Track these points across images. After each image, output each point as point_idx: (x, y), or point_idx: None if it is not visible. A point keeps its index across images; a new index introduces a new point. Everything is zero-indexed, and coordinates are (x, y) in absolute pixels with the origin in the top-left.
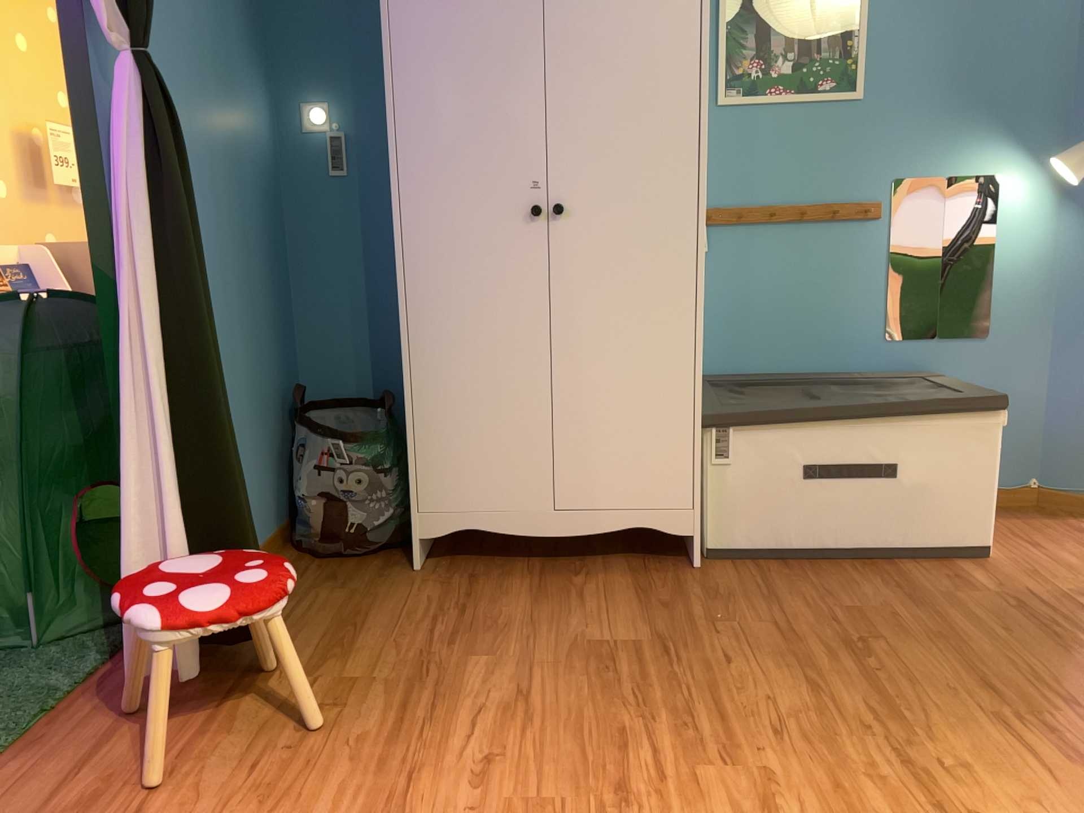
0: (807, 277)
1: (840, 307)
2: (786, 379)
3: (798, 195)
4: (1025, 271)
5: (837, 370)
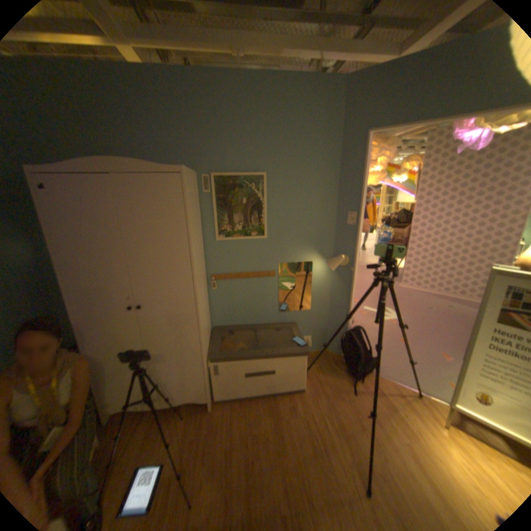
0: (251, 295)
1: (263, 303)
2: (245, 329)
3: (247, 270)
4: (320, 290)
5: (263, 322)
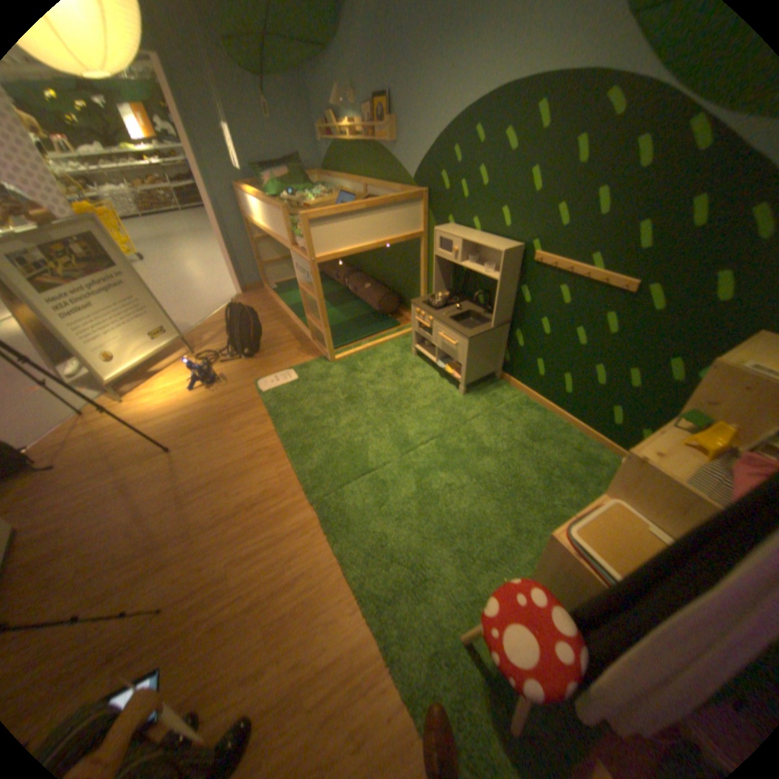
0: None
1: None
2: None
3: None
4: None
5: None
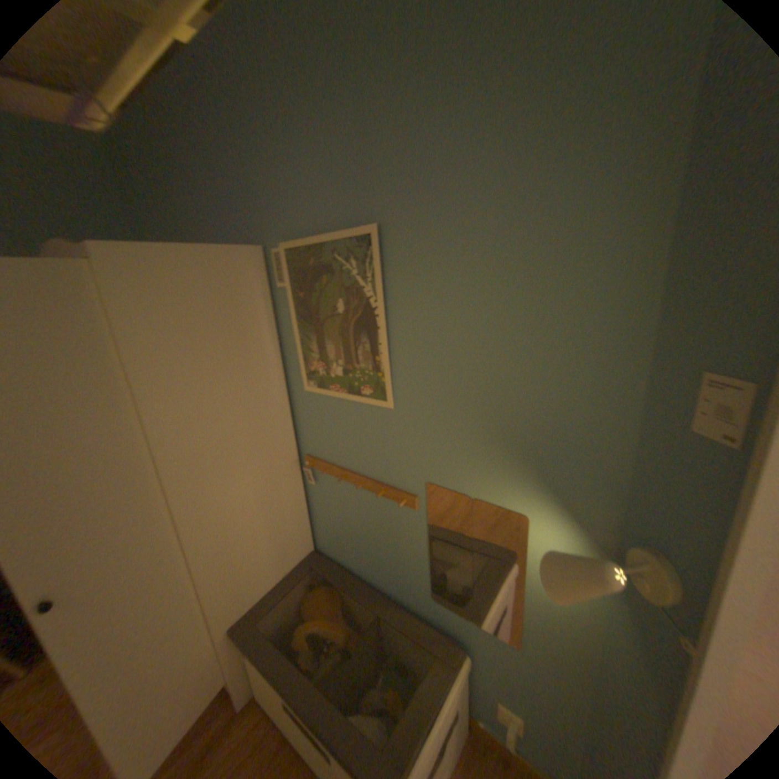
0: (373, 526)
1: (397, 558)
2: (354, 593)
3: (360, 468)
4: (560, 617)
5: (400, 598)
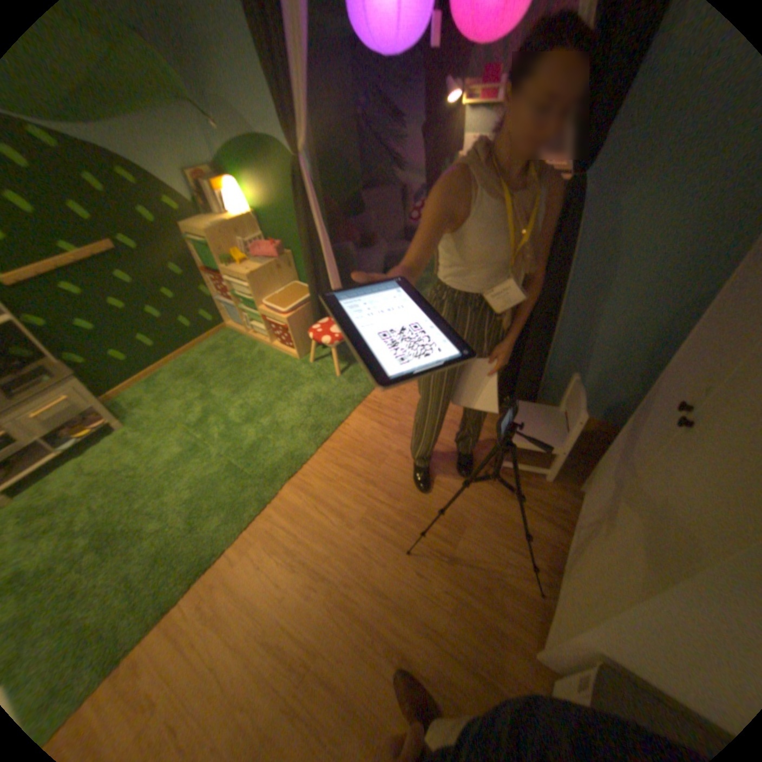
0: None
1: None
2: None
3: None
4: None
5: None
